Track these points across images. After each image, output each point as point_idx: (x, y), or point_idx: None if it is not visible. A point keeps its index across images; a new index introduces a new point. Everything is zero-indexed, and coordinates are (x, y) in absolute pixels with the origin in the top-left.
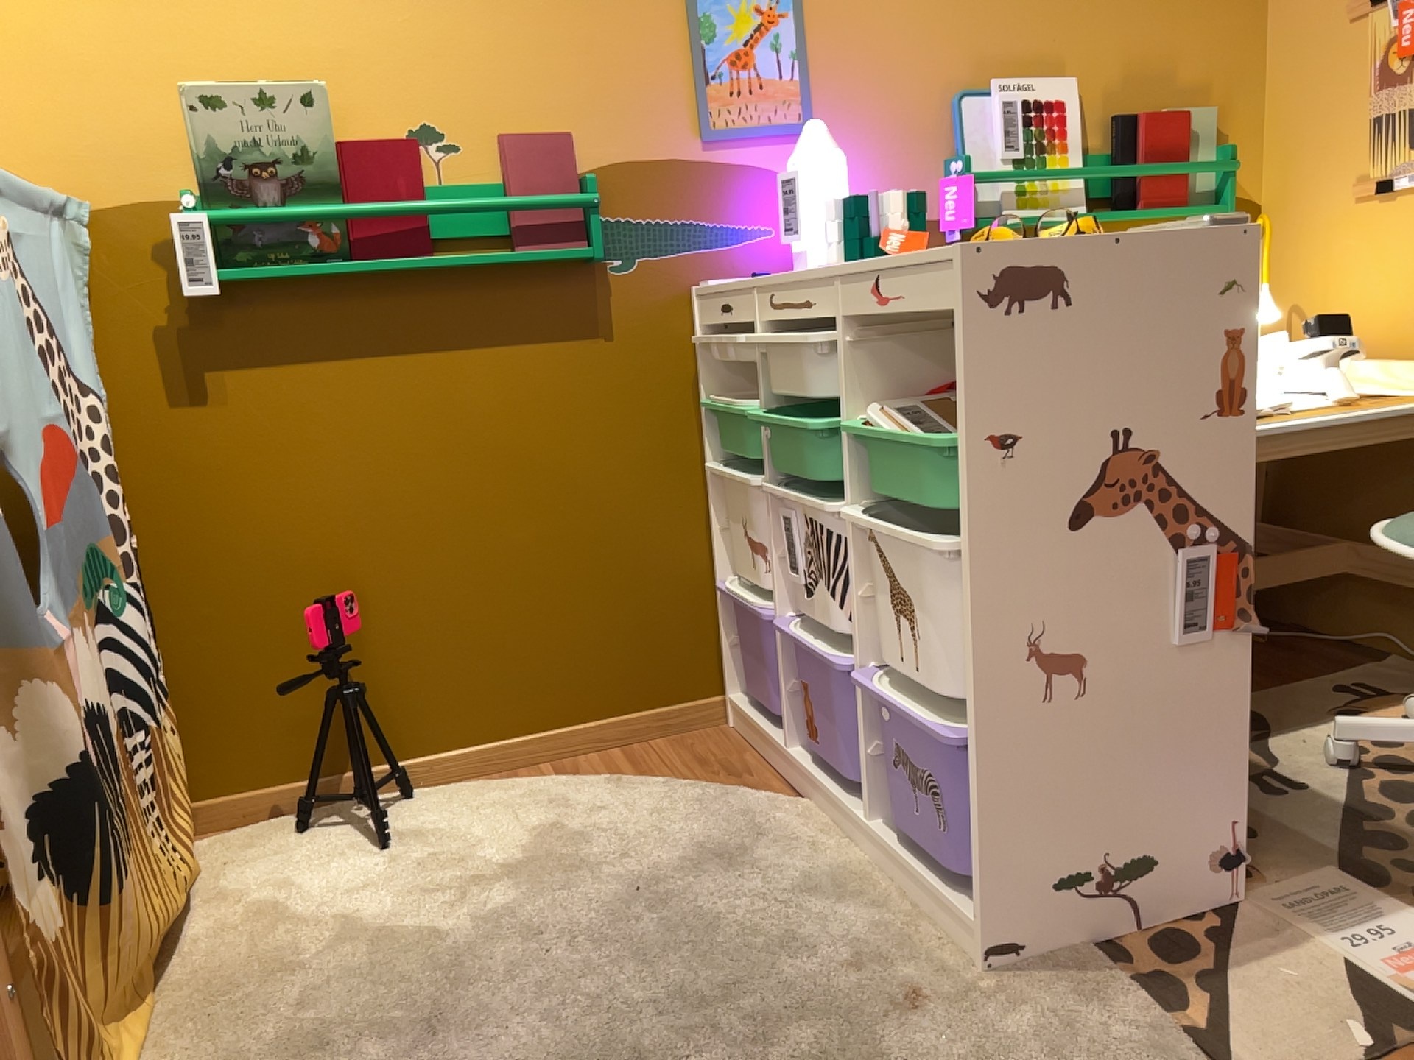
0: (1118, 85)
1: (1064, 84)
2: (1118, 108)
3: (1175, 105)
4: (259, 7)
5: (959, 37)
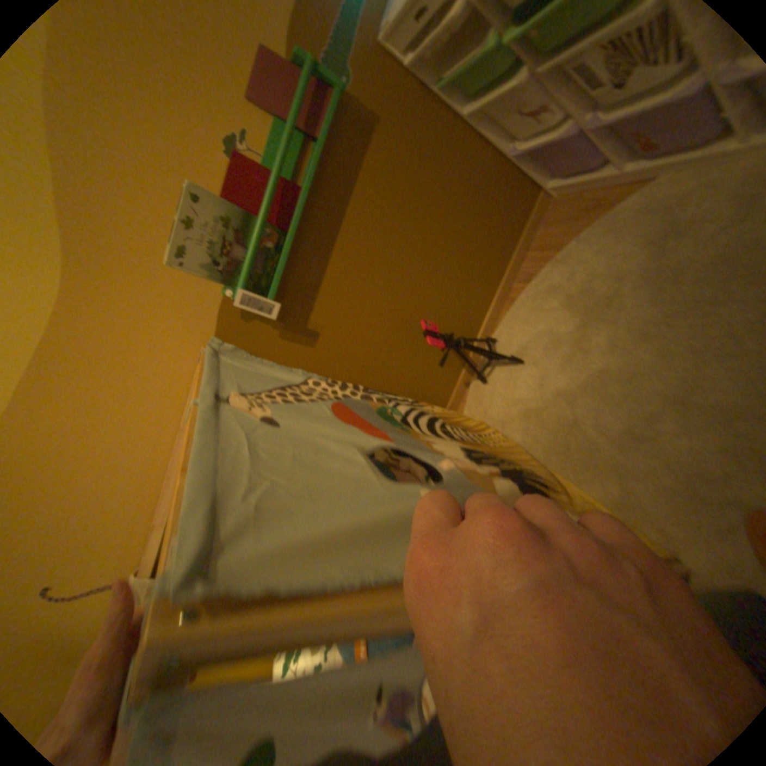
0: None
1: None
2: None
3: None
4: (116, 193)
5: None
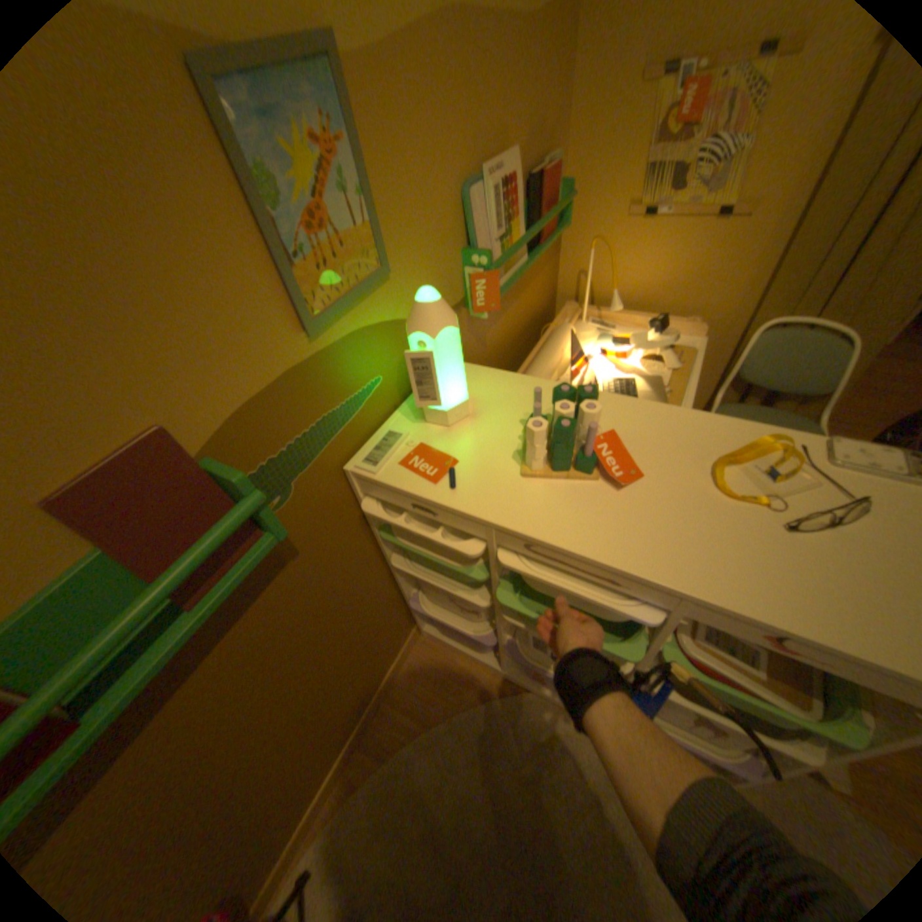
0: (529, 139)
1: (514, 151)
2: (528, 159)
3: (547, 147)
4: None
5: (461, 118)
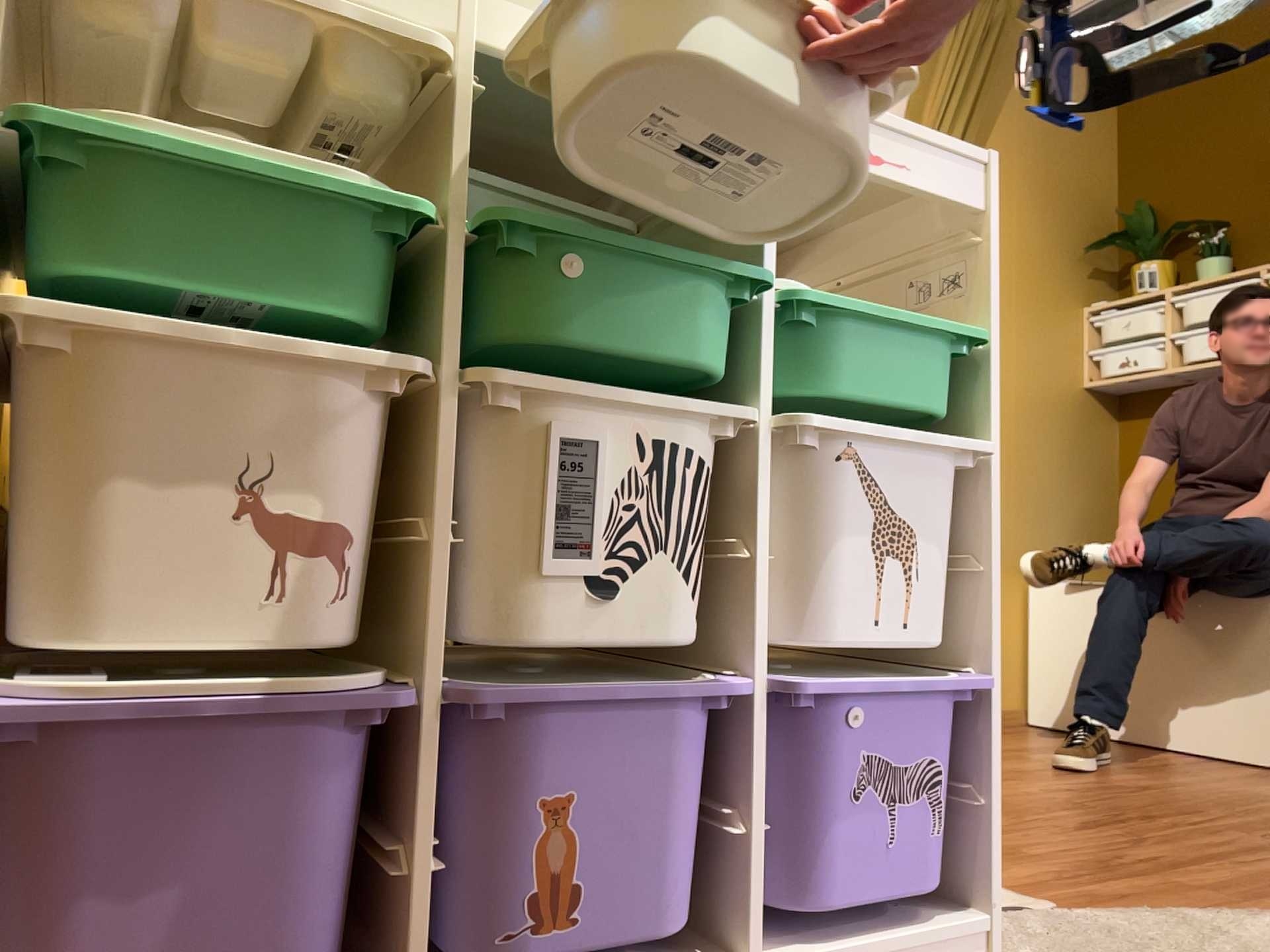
0: None
1: None
2: None
3: None
4: None
5: None
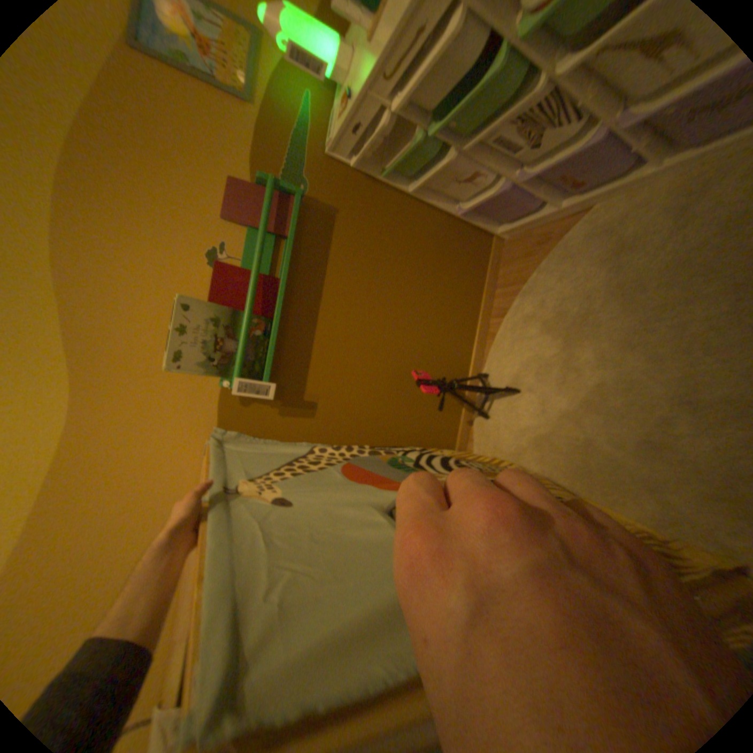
0: None
1: None
2: None
3: None
4: (117, 317)
5: None
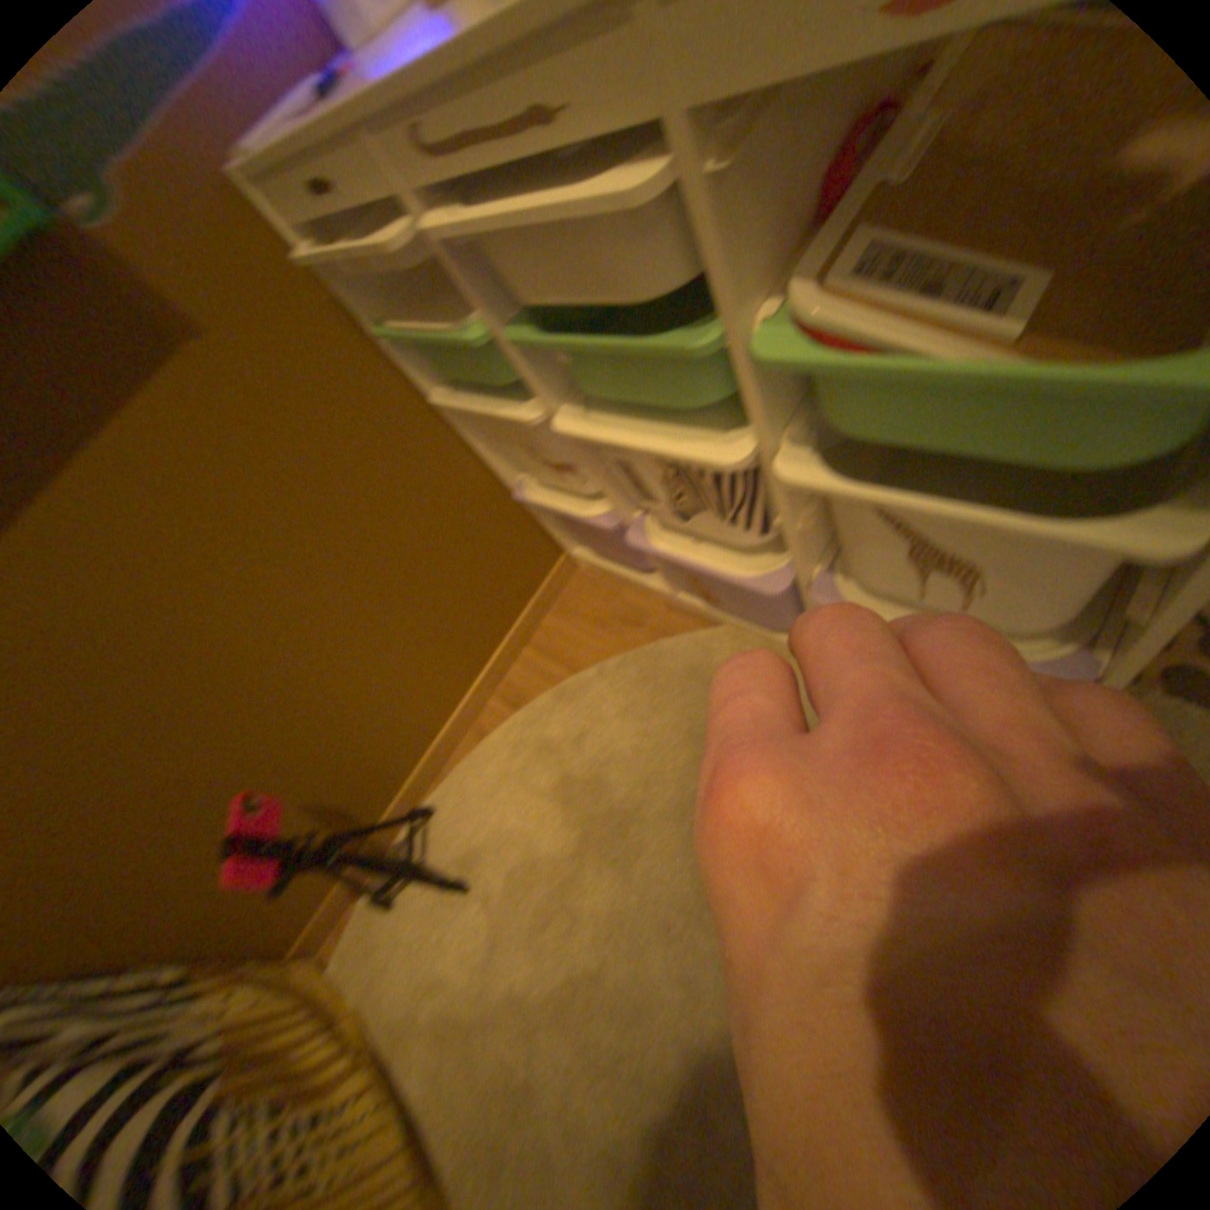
0: None
1: None
2: None
3: None
4: None
5: None
